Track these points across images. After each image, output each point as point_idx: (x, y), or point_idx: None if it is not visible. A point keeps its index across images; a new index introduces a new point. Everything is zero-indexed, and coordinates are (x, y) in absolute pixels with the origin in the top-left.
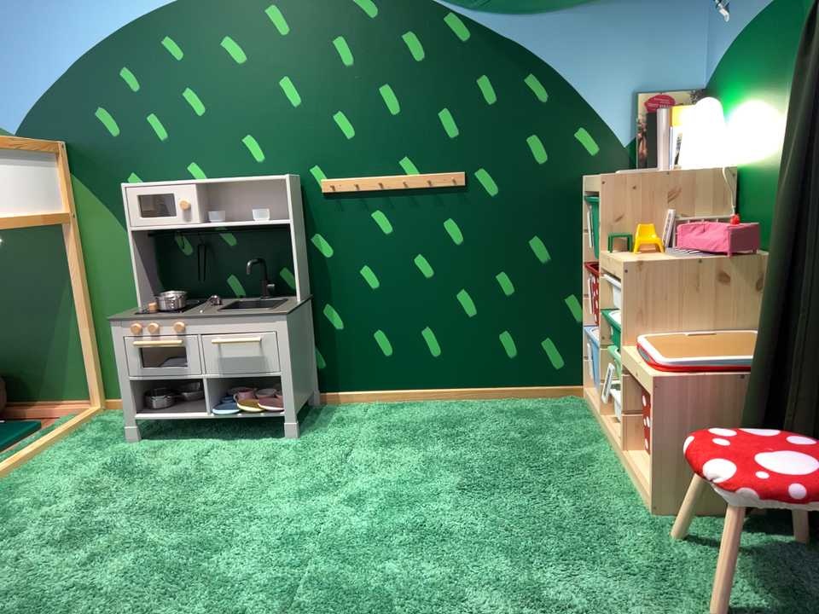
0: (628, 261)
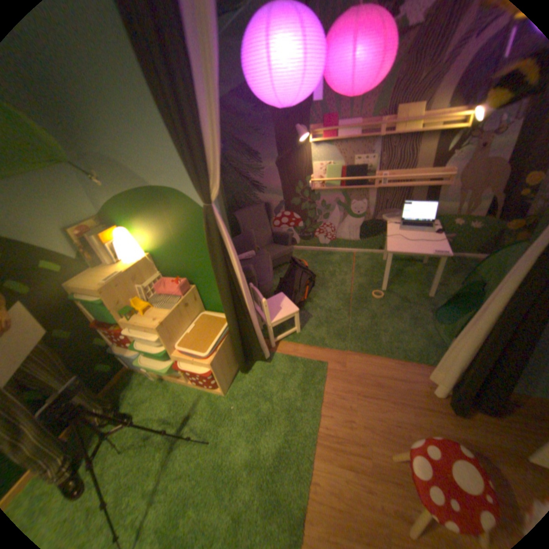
0: (153, 326)
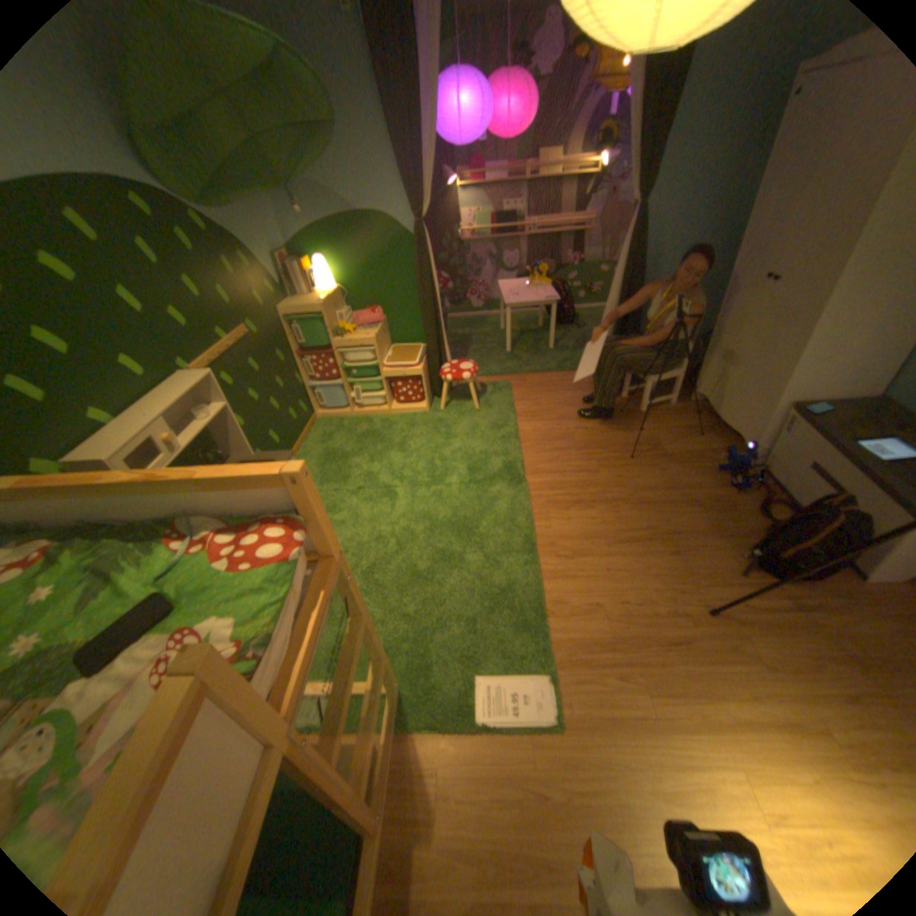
0: (369, 338)
